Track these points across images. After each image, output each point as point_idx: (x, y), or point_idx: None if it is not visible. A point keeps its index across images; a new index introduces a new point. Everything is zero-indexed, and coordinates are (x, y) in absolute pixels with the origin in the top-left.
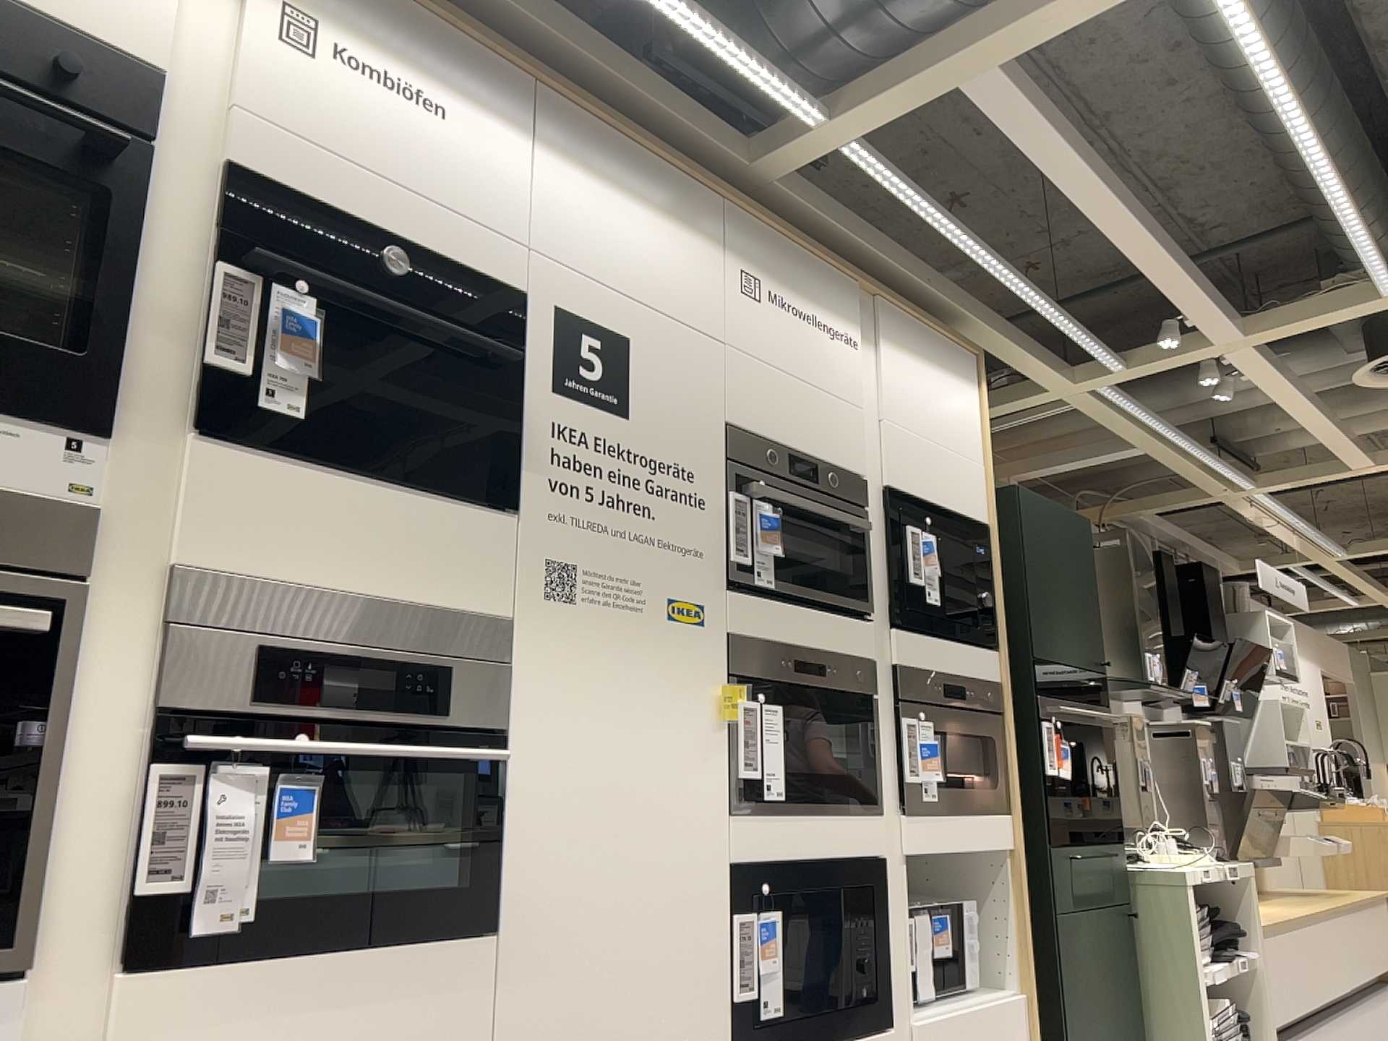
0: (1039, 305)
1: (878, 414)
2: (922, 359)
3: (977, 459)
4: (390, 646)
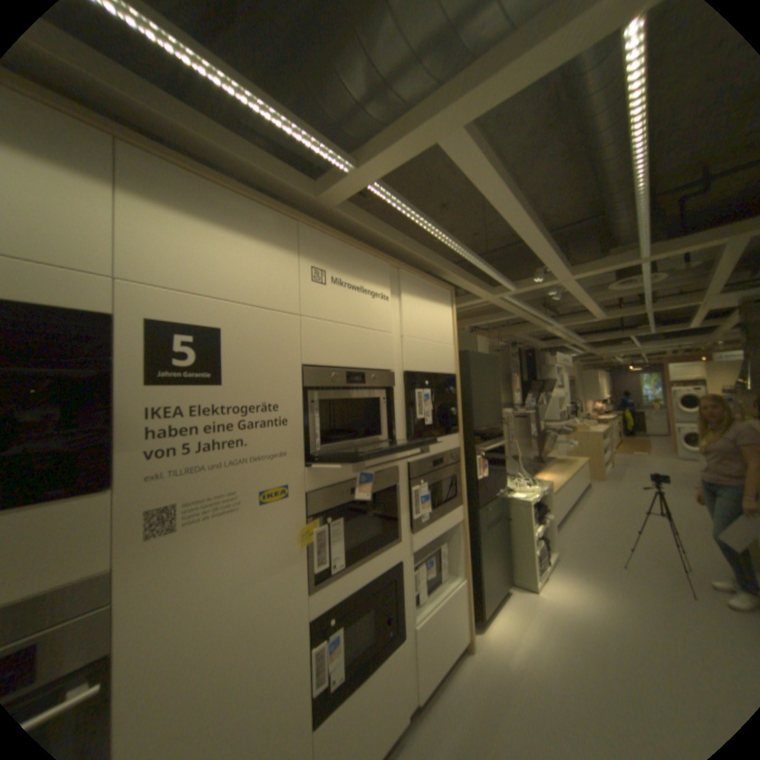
0: (482, 266)
1: (400, 334)
2: (425, 299)
3: (451, 343)
4: None
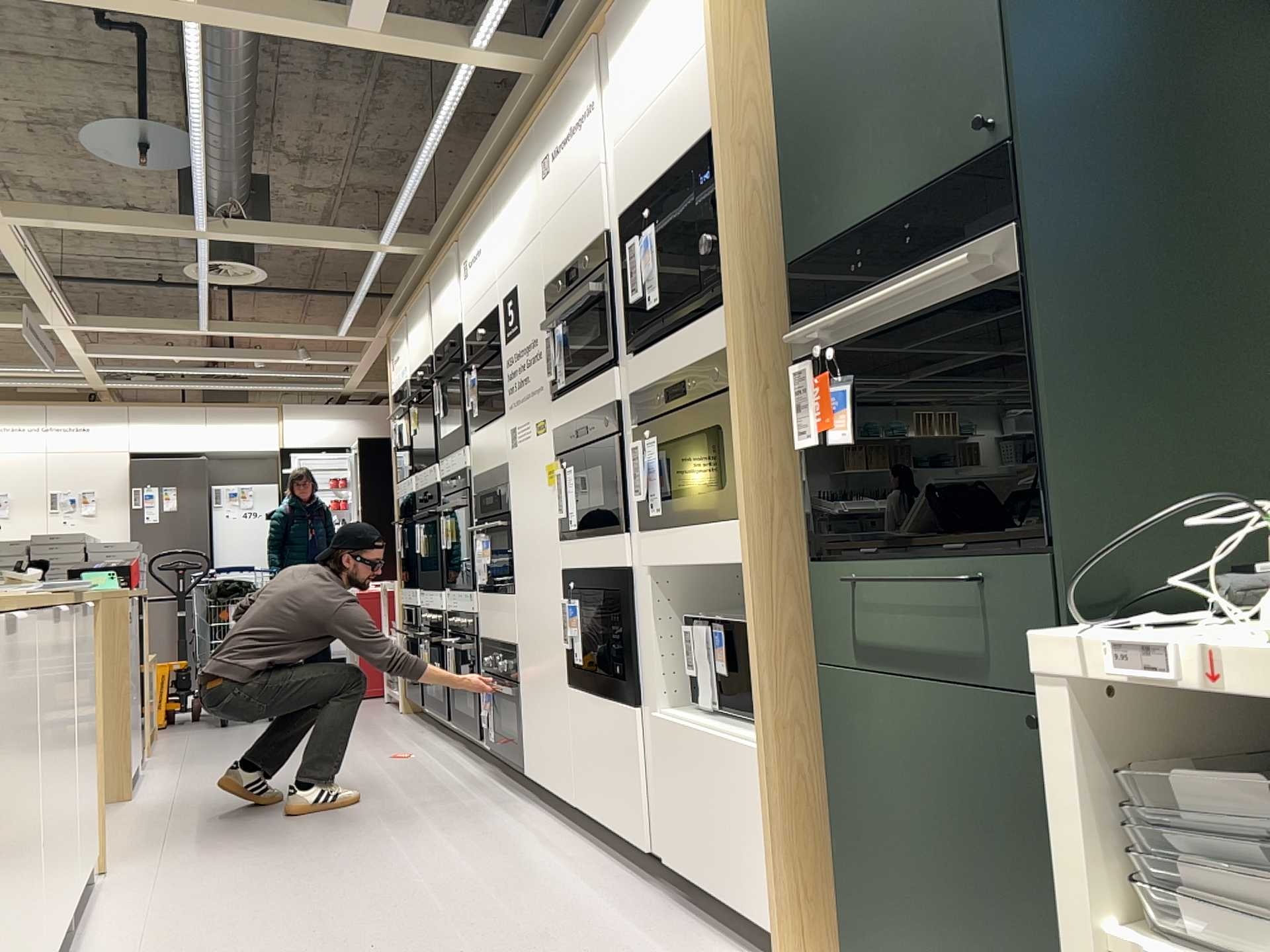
0: None
1: (619, 144)
2: (643, 12)
3: (706, 40)
4: (492, 486)
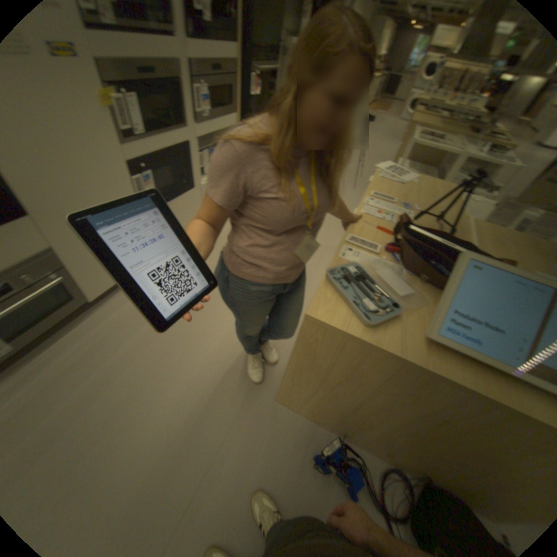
0: None
1: None
2: None
3: None
4: None
